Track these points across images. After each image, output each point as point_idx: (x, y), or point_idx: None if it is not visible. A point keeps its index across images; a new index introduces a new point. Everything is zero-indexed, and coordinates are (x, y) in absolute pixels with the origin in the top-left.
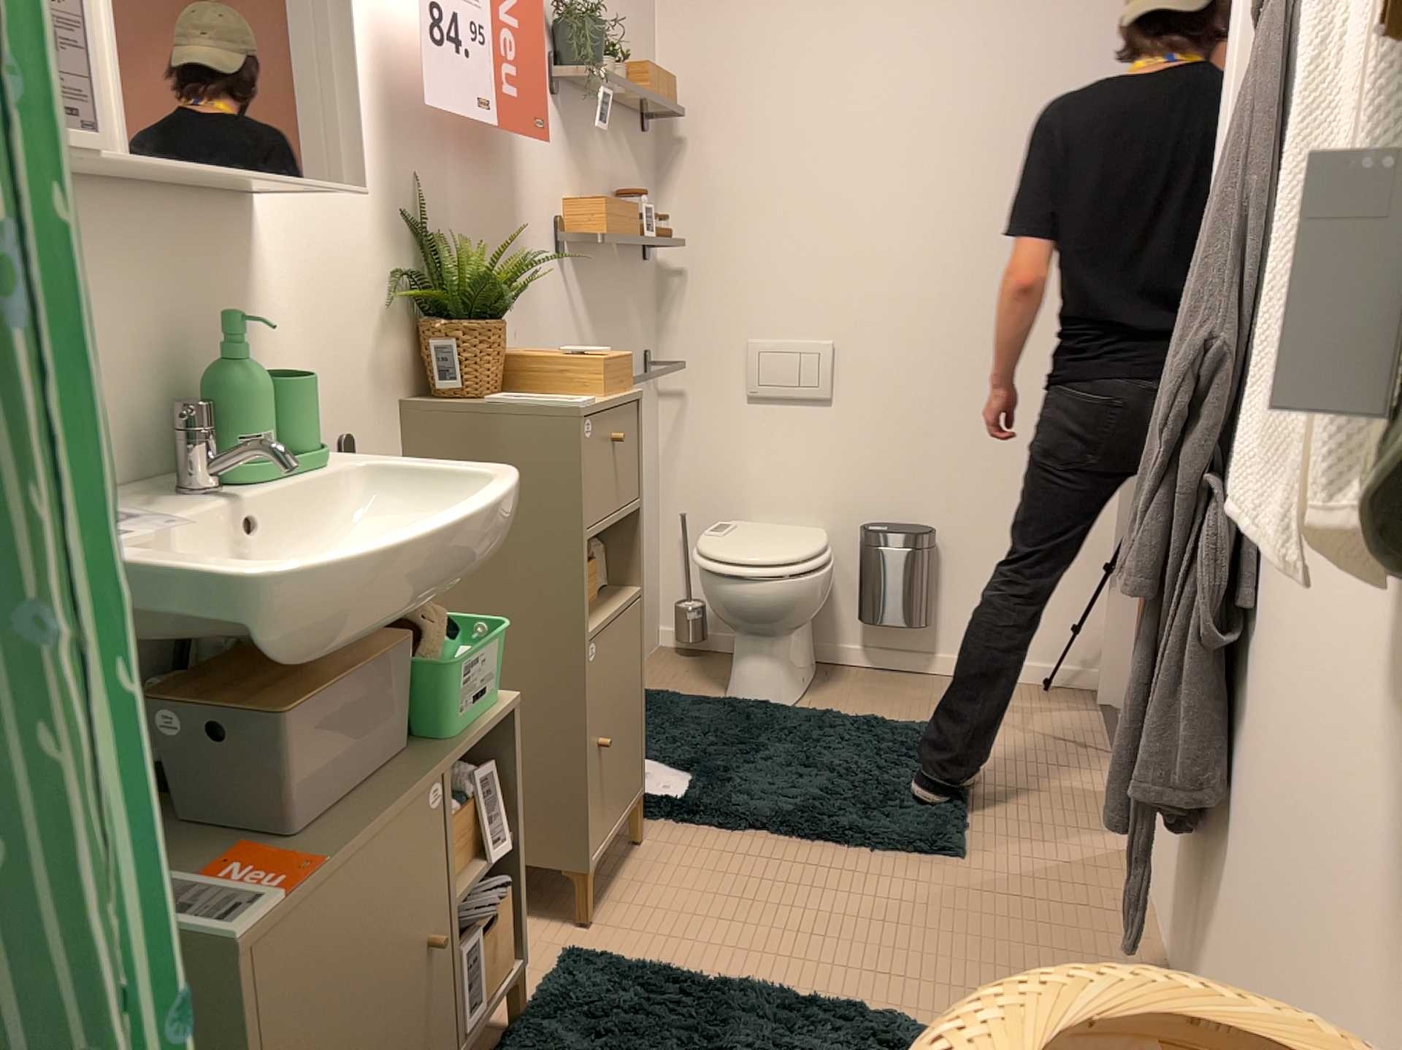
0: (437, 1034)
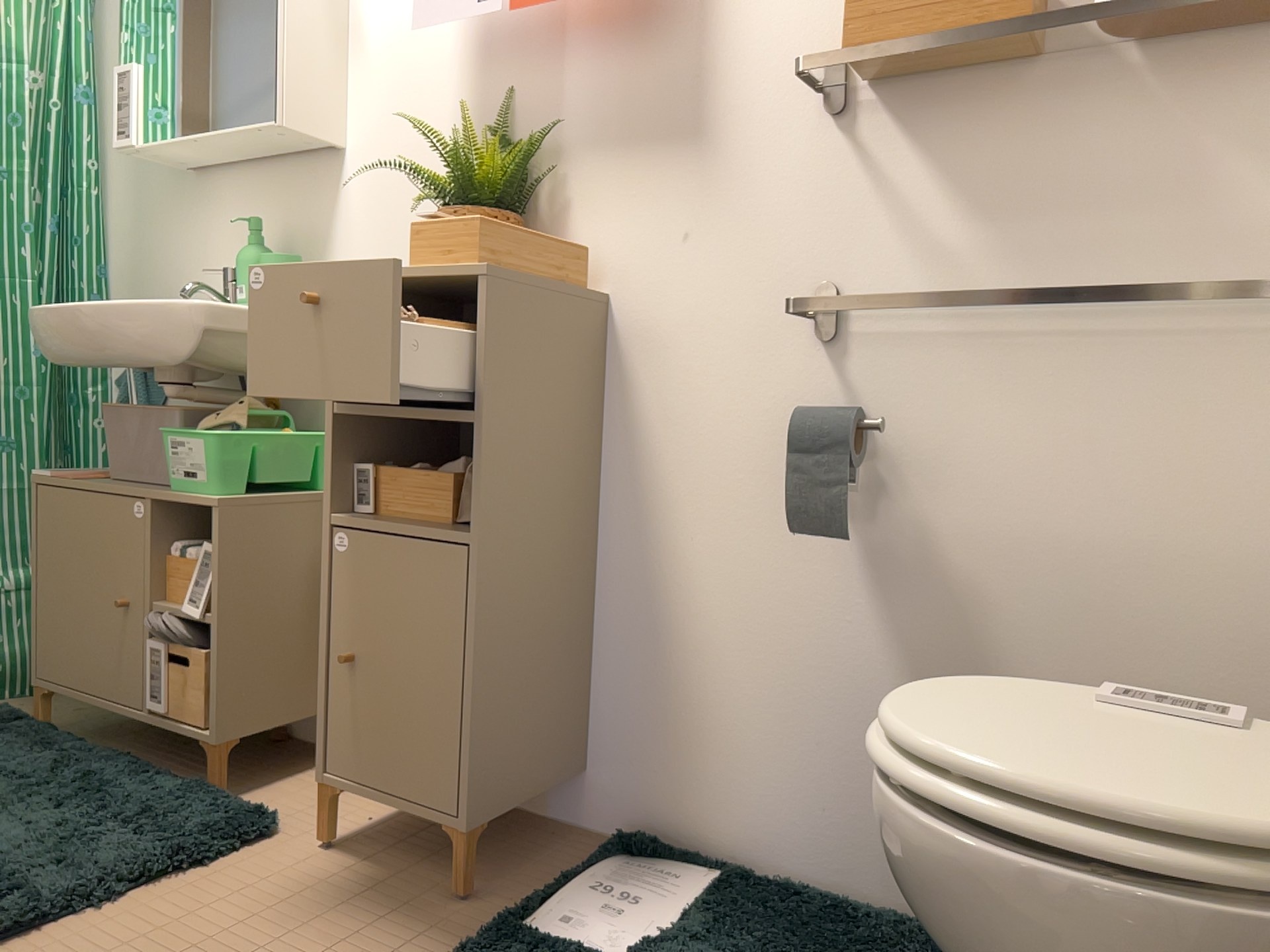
0: (116, 672)
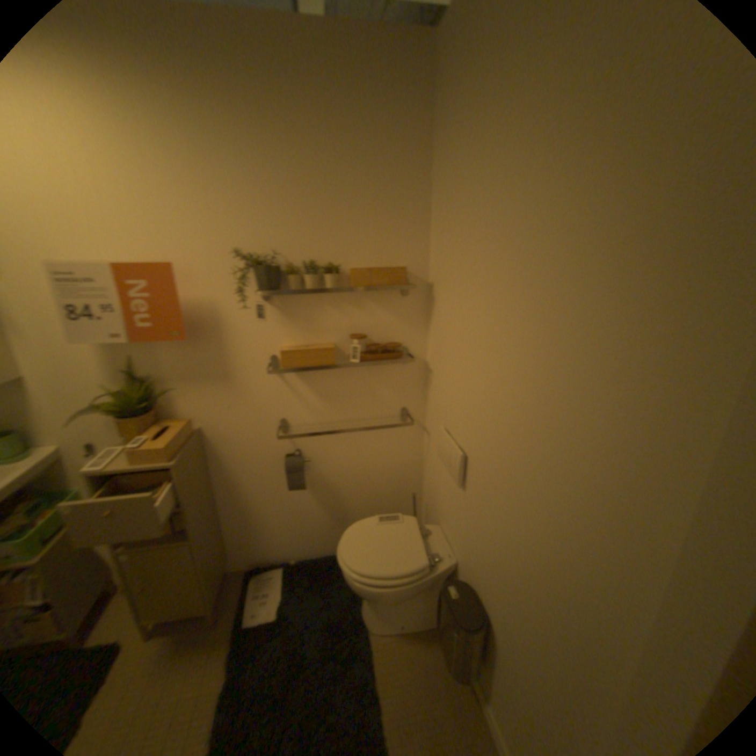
0: None
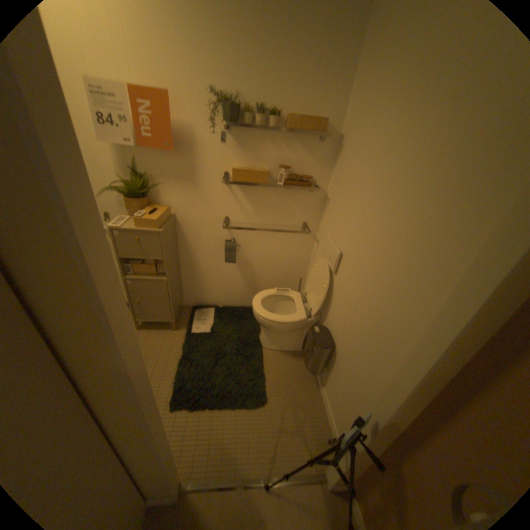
0: None
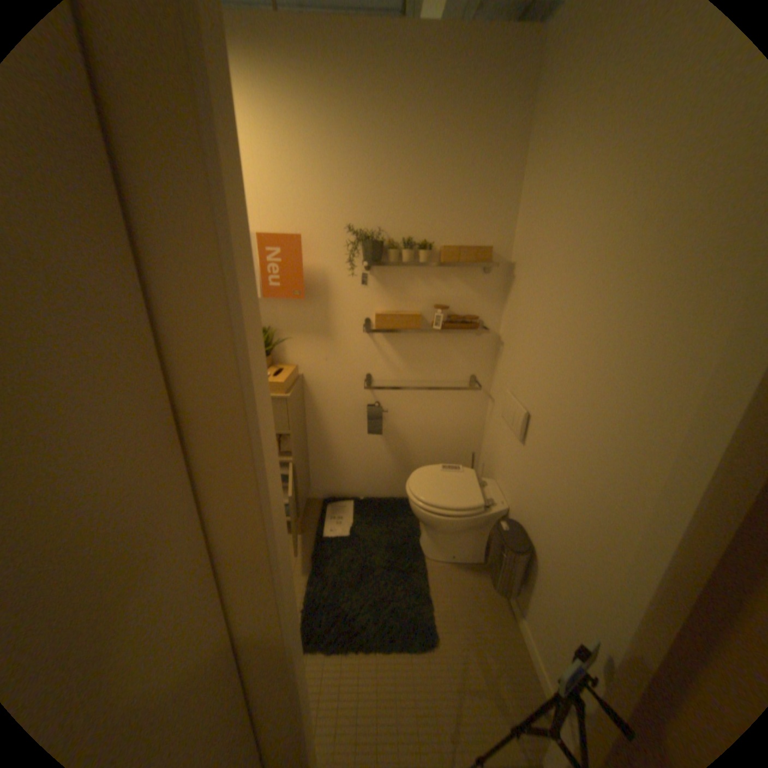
0: None
